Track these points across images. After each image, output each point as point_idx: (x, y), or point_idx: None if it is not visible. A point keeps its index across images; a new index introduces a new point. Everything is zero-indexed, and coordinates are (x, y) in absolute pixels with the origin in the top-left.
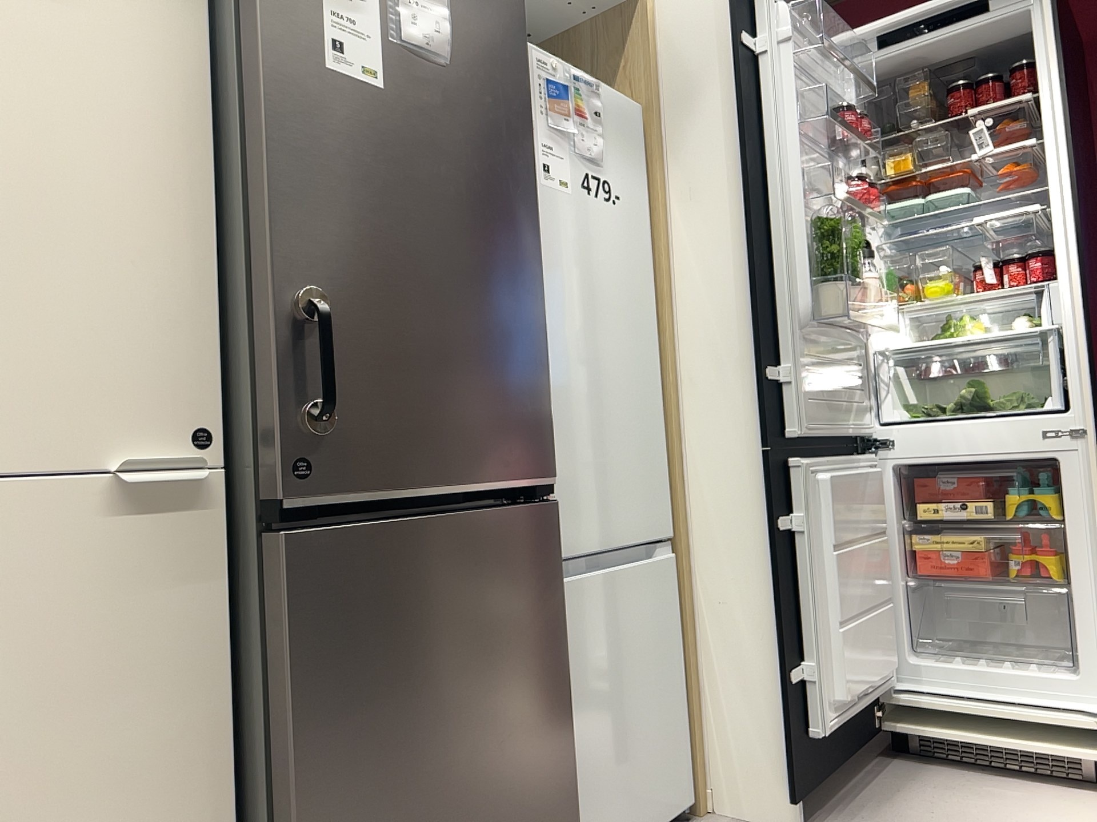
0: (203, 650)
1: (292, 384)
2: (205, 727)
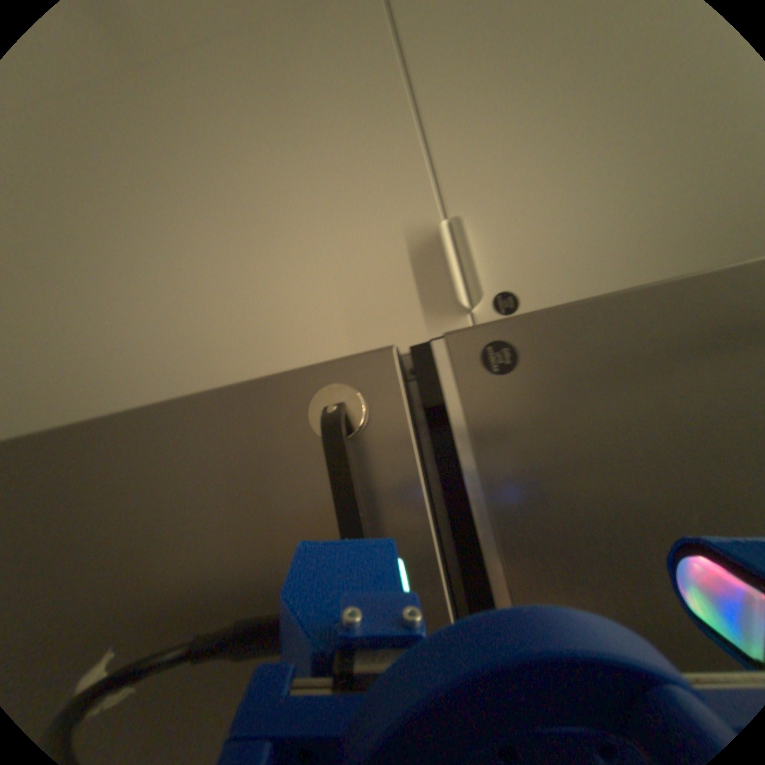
0: (285, 364)
1: (652, 335)
2: (213, 380)
